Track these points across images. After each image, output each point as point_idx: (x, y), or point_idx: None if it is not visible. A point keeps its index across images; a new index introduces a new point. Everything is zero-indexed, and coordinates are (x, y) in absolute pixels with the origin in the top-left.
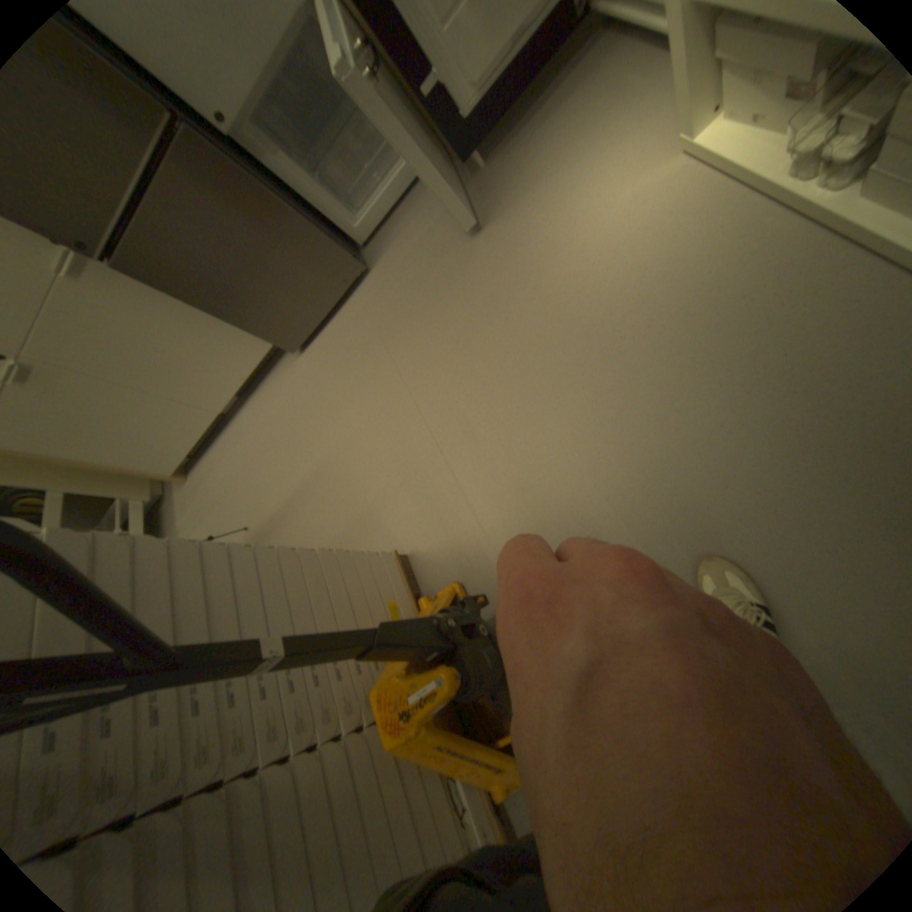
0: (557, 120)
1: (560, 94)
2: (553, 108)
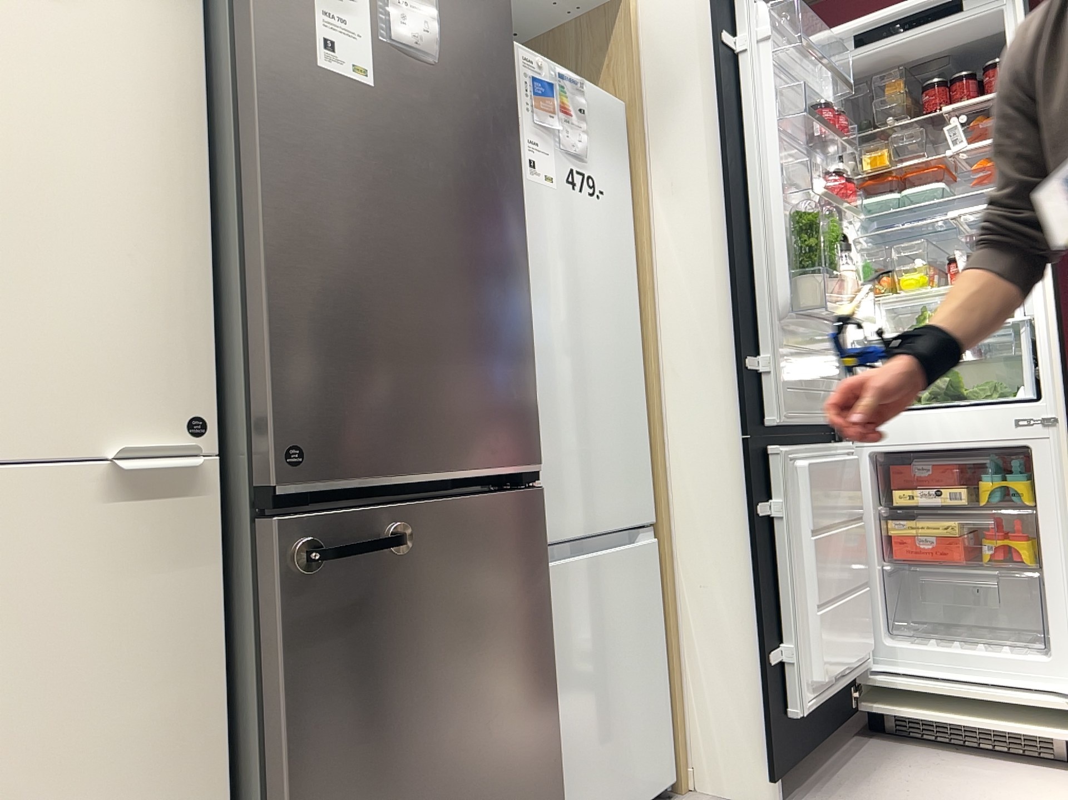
0: (893, 786)
1: (866, 769)
2: (869, 777)
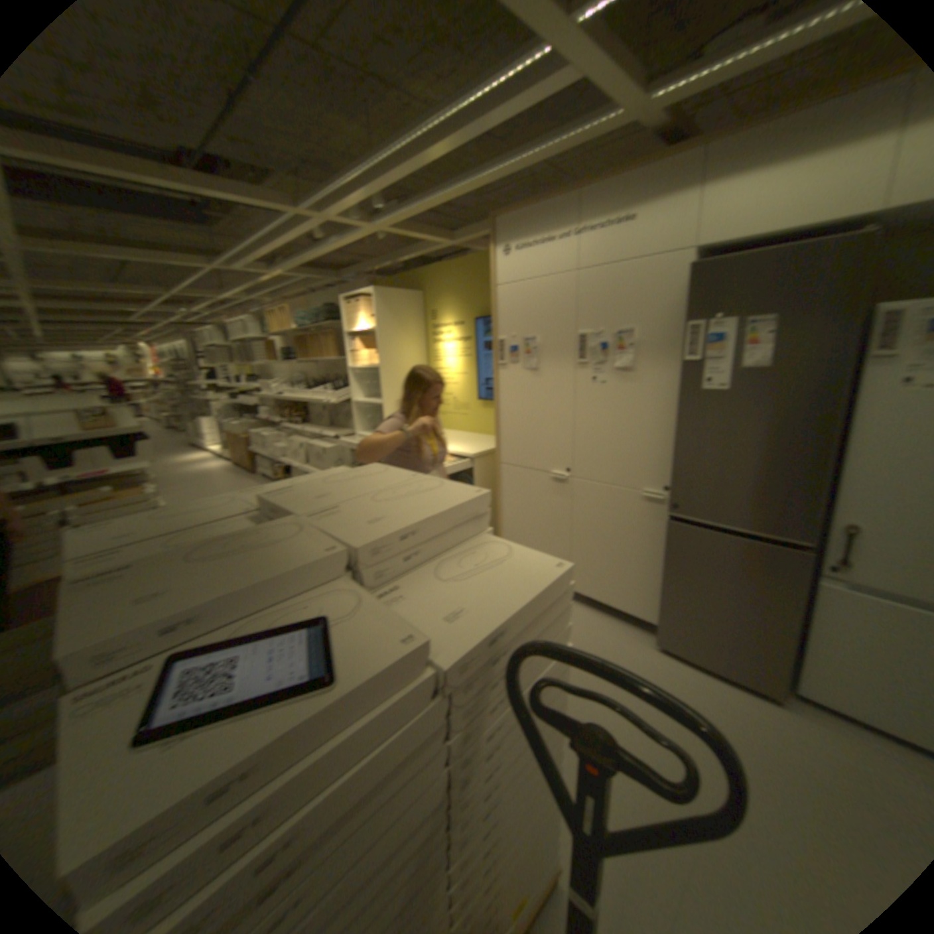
0: None
1: None
2: None
